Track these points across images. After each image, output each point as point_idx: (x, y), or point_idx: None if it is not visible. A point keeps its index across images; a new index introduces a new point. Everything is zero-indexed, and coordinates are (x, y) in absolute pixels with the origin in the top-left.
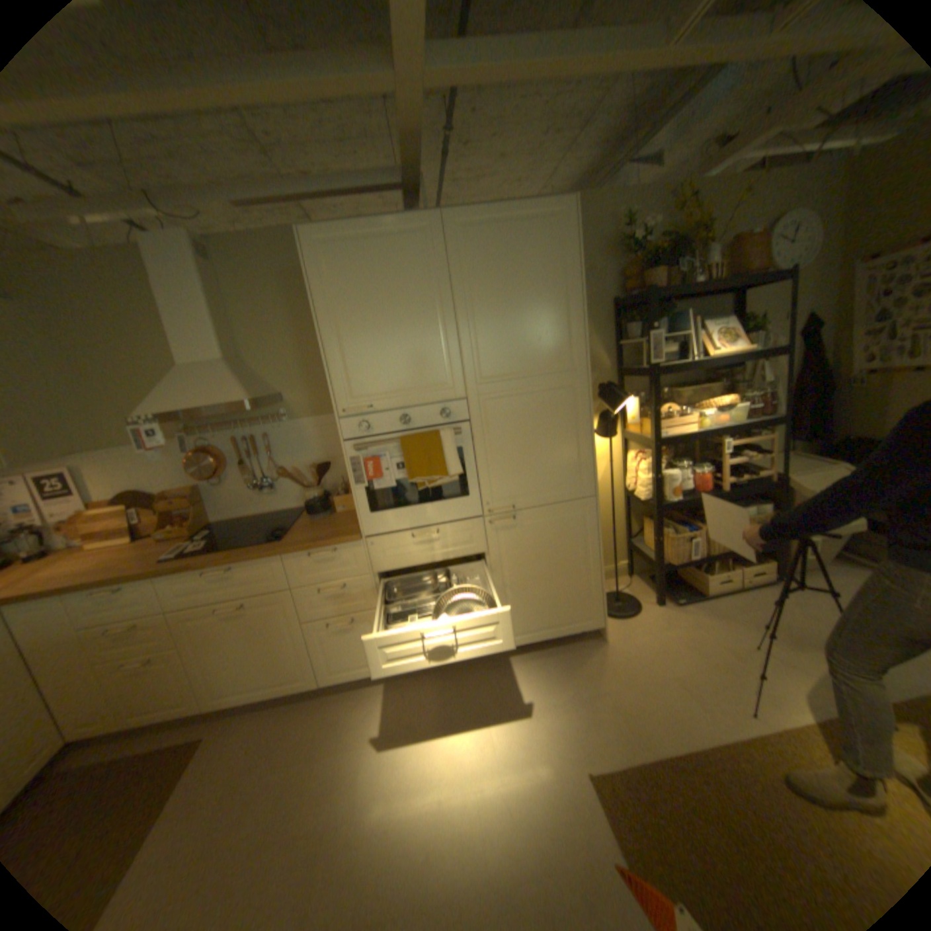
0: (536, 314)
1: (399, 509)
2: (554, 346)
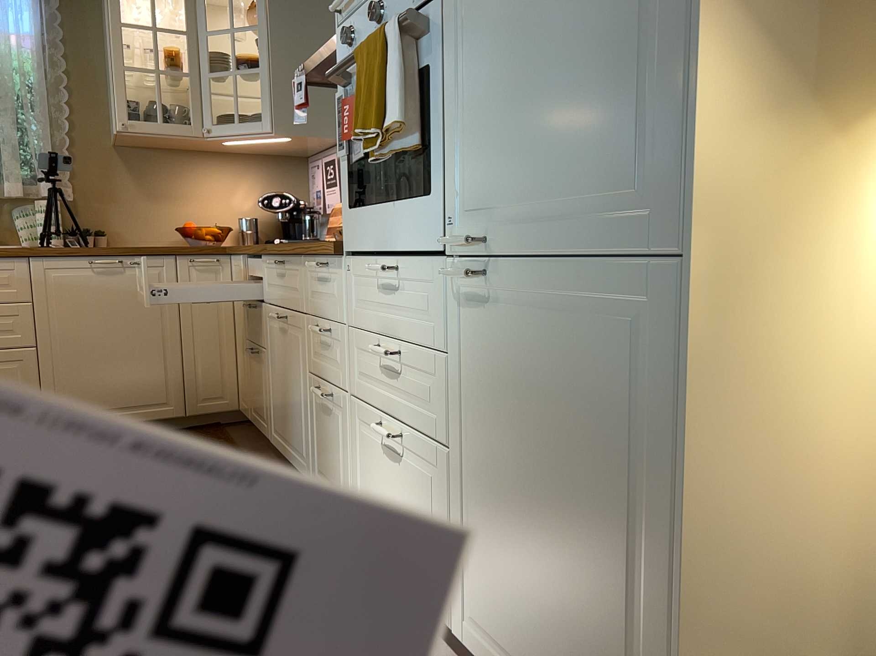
0: None
1: (373, 207)
2: None
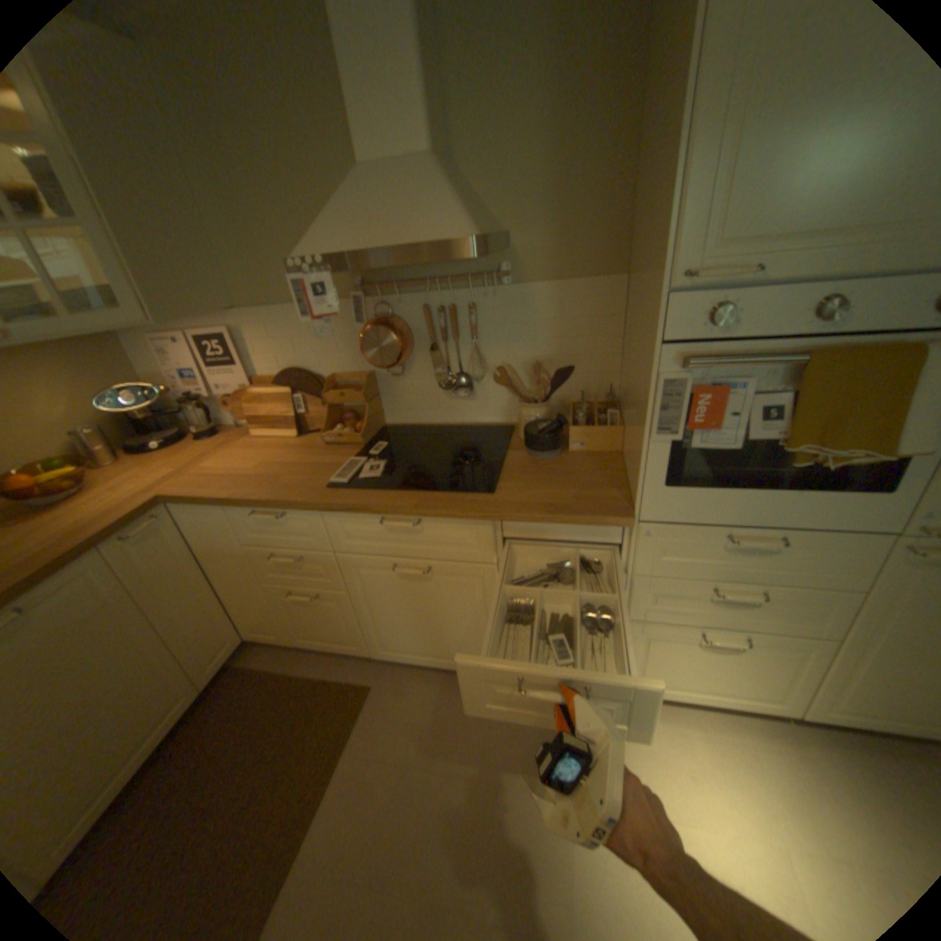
0: None
1: (726, 488)
2: None
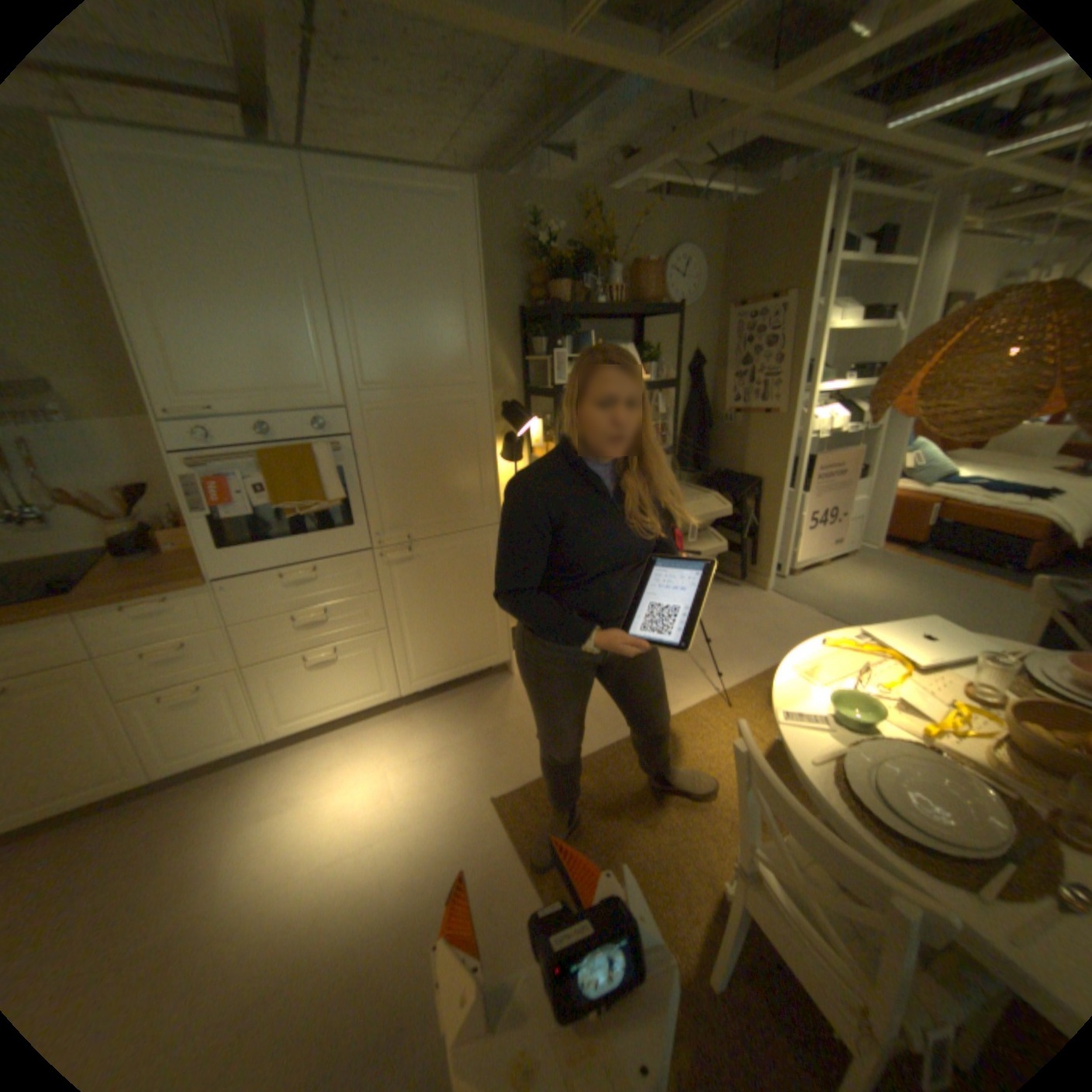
0: (429, 312)
1: (258, 543)
2: (451, 353)
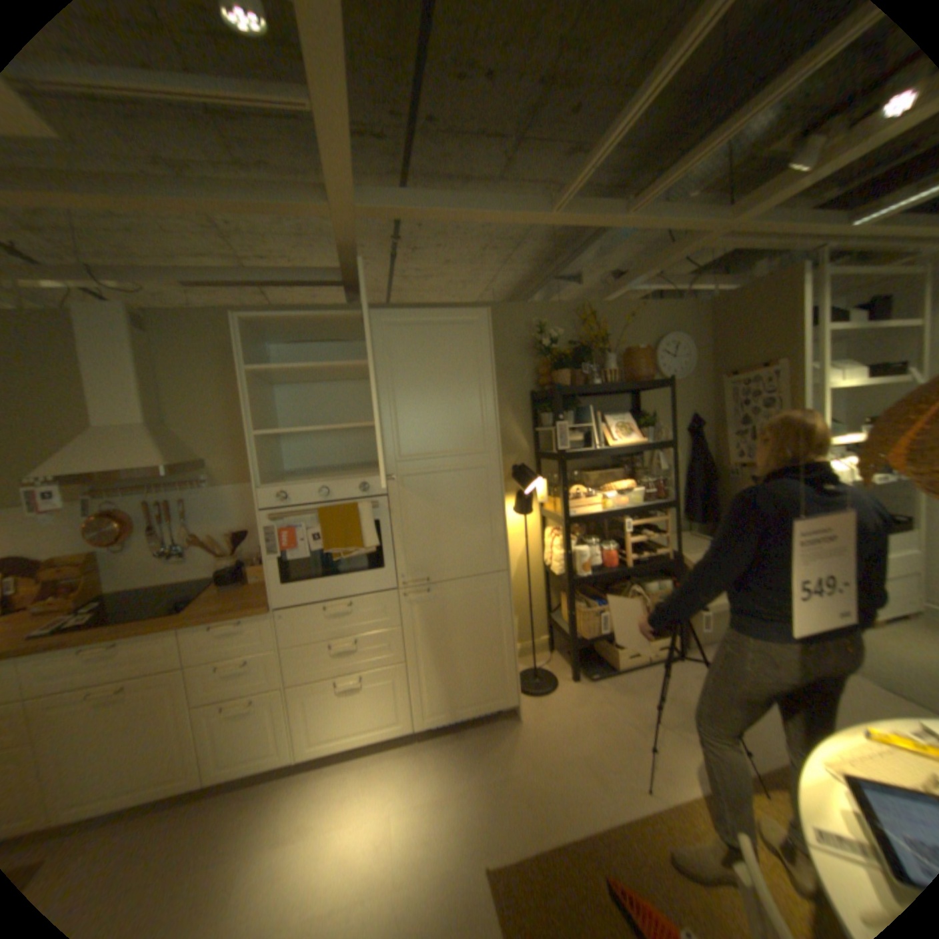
0: (452, 402)
1: (311, 580)
2: (467, 430)
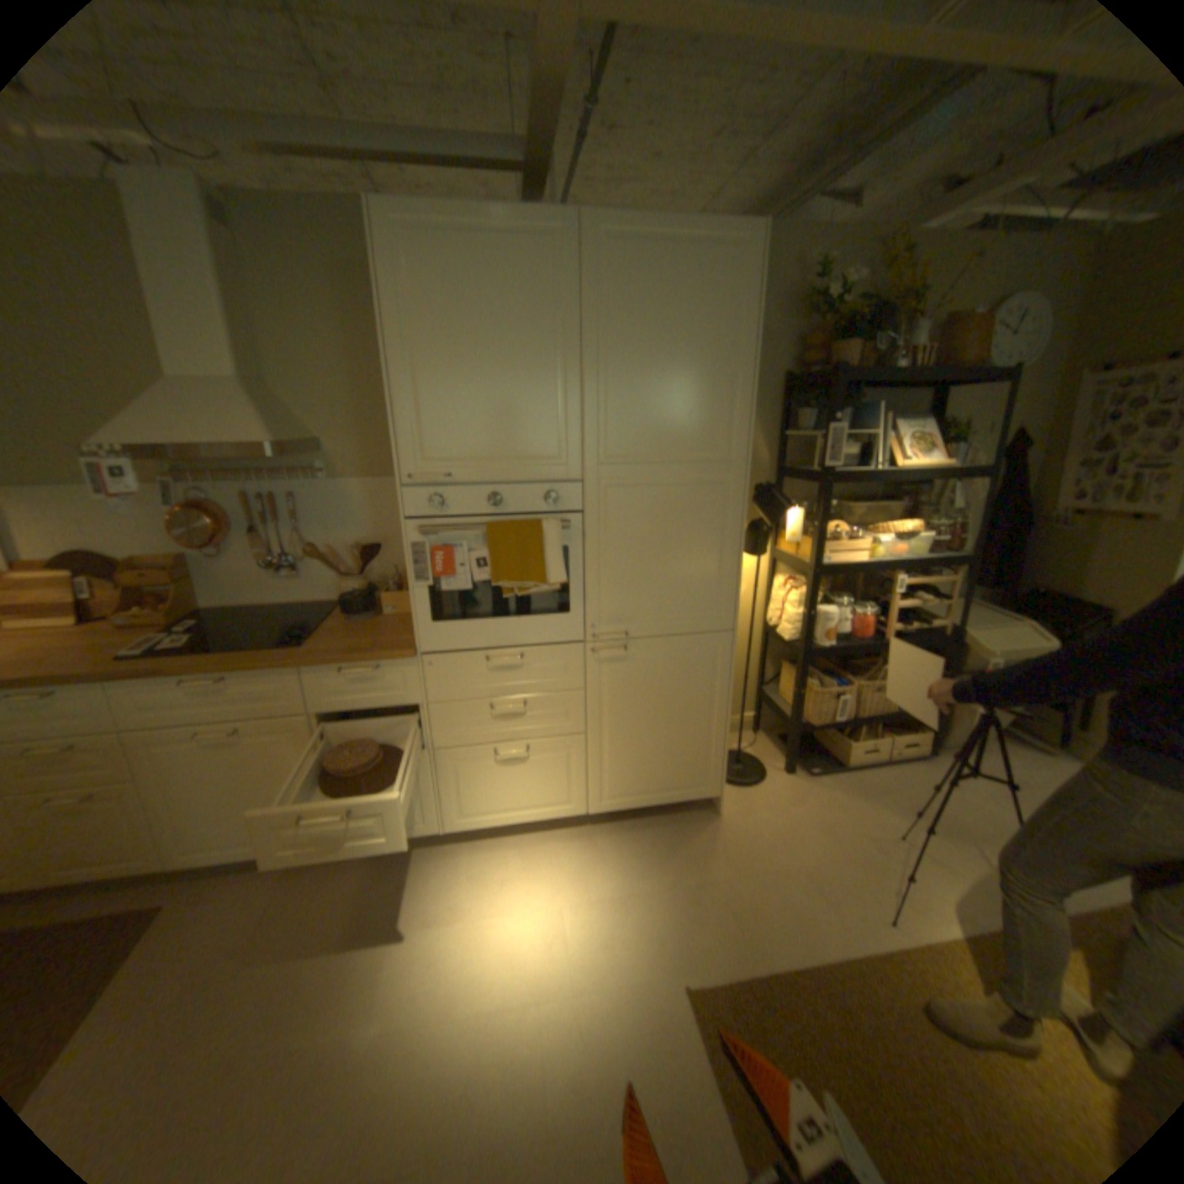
0: (691, 377)
1: (472, 620)
2: (708, 424)
